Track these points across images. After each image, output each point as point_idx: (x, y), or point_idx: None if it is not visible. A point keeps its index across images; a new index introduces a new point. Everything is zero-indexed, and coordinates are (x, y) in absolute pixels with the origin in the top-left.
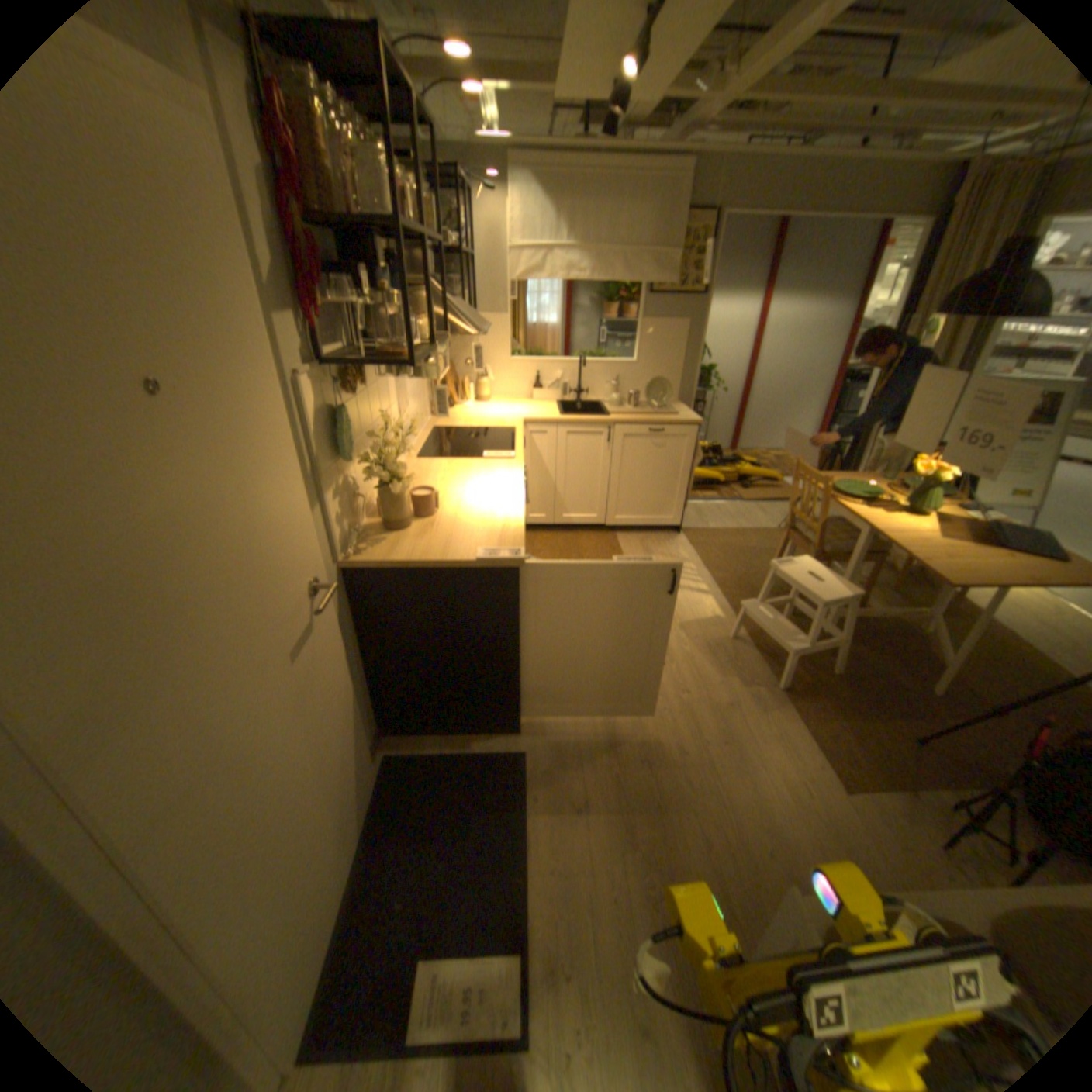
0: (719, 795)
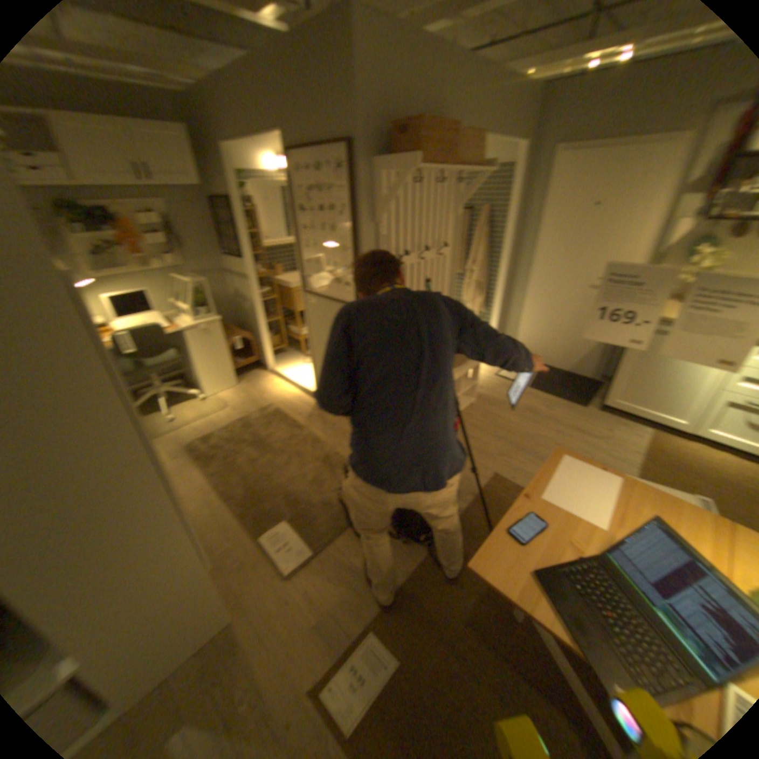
0: (530, 439)
